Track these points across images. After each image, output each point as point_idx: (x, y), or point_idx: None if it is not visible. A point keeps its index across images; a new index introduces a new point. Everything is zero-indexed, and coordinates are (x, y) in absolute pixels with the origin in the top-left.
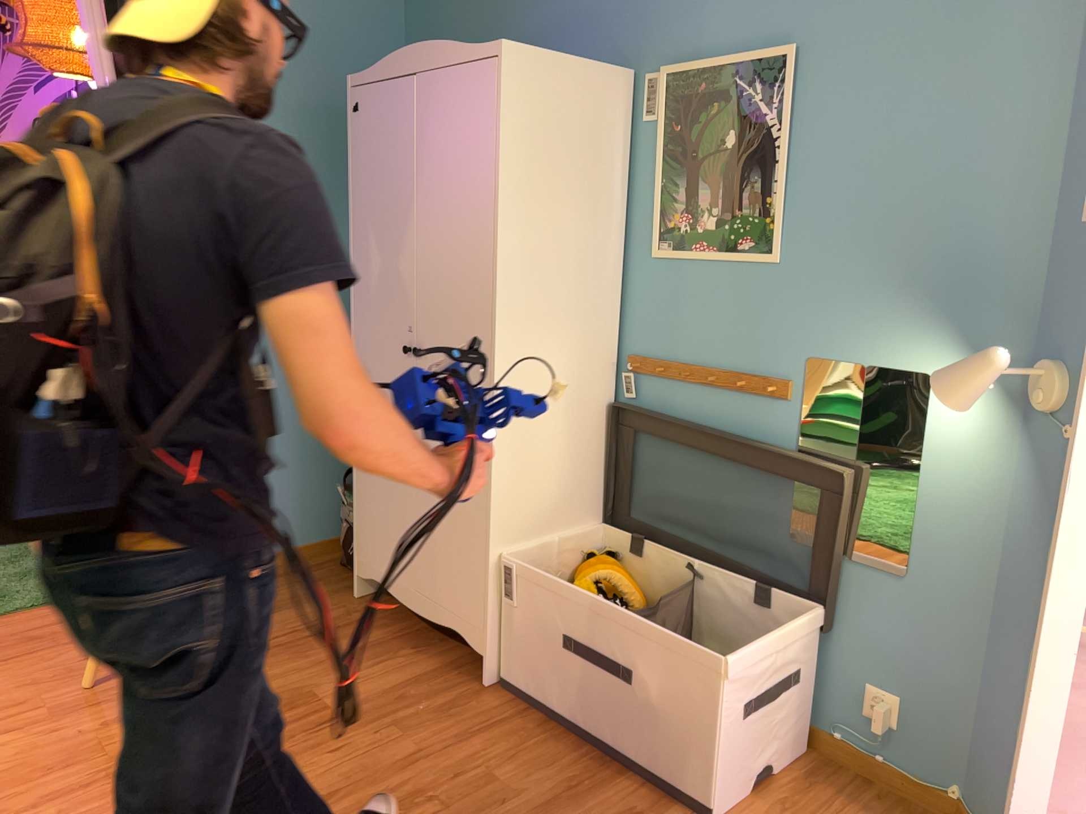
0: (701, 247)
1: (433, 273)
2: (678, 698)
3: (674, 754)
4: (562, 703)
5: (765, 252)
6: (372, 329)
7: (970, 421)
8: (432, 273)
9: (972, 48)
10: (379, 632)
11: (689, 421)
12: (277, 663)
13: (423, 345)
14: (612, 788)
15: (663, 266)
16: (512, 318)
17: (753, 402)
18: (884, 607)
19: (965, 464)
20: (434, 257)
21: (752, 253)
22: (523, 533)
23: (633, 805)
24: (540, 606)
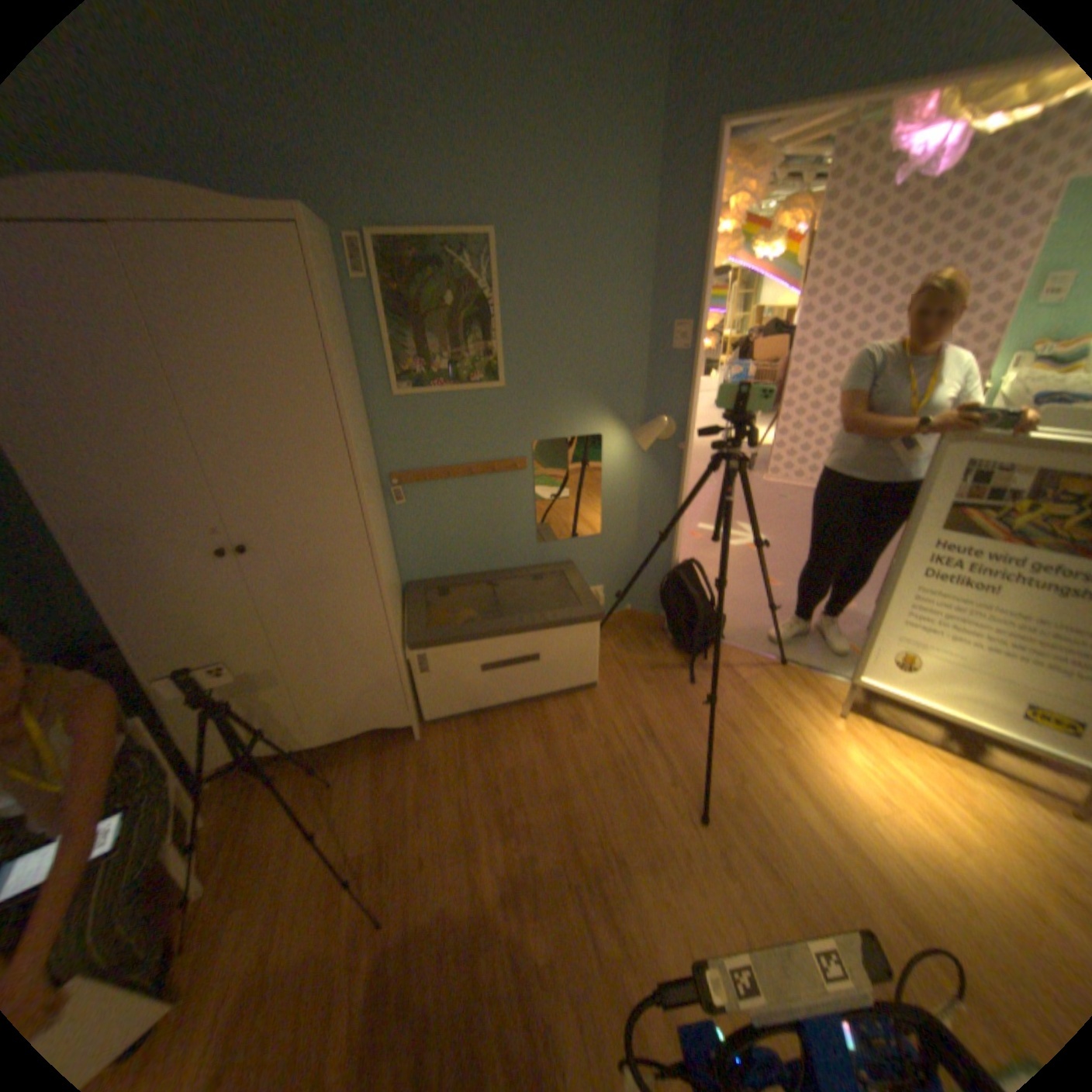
0: (440, 385)
1: (216, 467)
2: (568, 652)
3: (569, 677)
4: (482, 705)
5: (494, 382)
6: (134, 552)
7: (621, 453)
8: (212, 467)
9: (605, 248)
10: (286, 785)
11: (456, 505)
12: (258, 885)
13: (229, 540)
14: (551, 717)
15: (405, 403)
16: (367, 485)
17: (502, 478)
18: (591, 552)
19: (621, 473)
20: (210, 451)
21: (485, 384)
22: (402, 634)
23: (567, 714)
24: (451, 666)
